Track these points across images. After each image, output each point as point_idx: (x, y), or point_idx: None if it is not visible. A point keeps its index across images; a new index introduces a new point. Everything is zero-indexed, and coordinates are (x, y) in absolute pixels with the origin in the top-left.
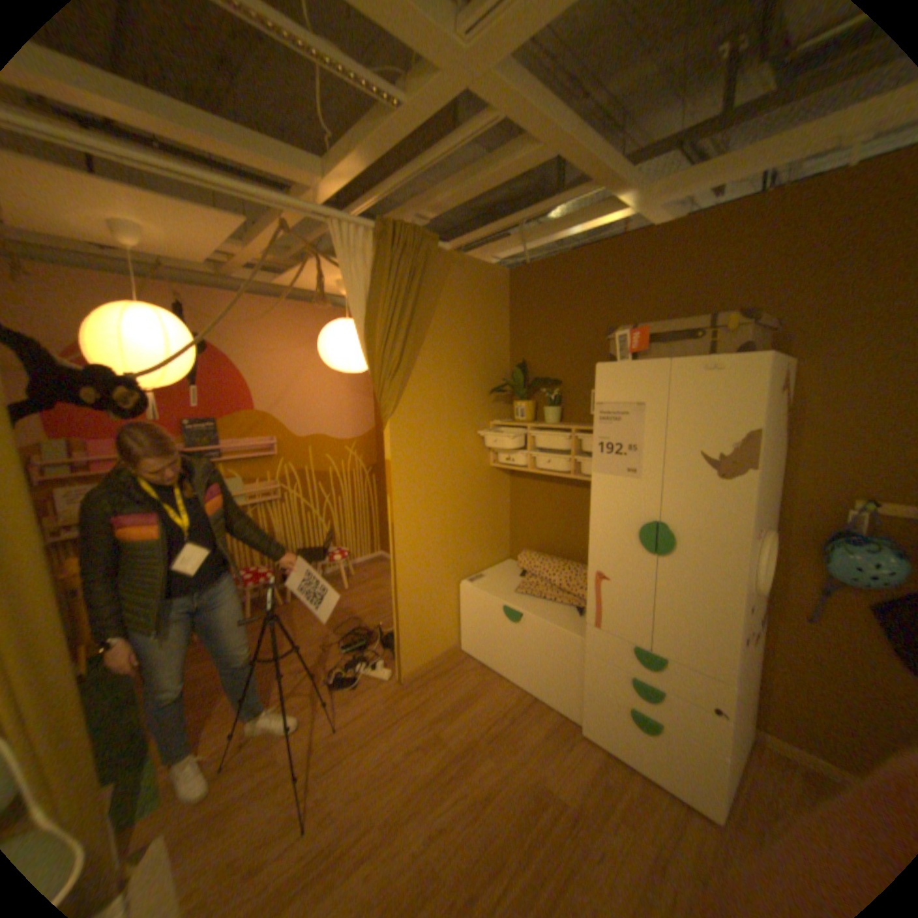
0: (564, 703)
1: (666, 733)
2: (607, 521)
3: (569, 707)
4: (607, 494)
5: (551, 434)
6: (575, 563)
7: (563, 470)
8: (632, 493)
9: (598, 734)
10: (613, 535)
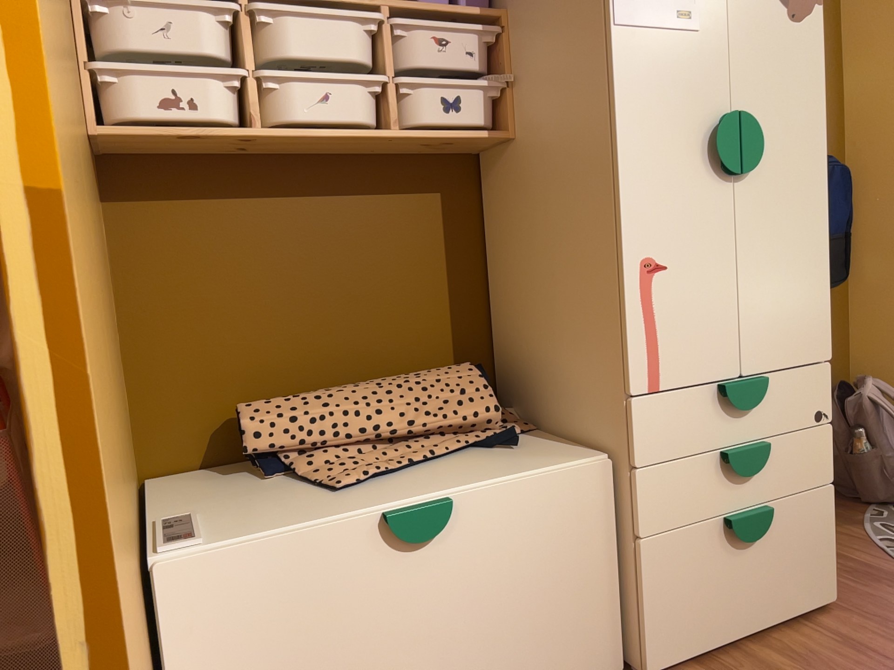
0: (580, 654)
1: (772, 514)
2: (650, 136)
3: (593, 650)
4: (647, 74)
5: (328, 18)
6: (384, 377)
7: (367, 121)
8: (687, 62)
9: (677, 635)
10: (665, 163)
